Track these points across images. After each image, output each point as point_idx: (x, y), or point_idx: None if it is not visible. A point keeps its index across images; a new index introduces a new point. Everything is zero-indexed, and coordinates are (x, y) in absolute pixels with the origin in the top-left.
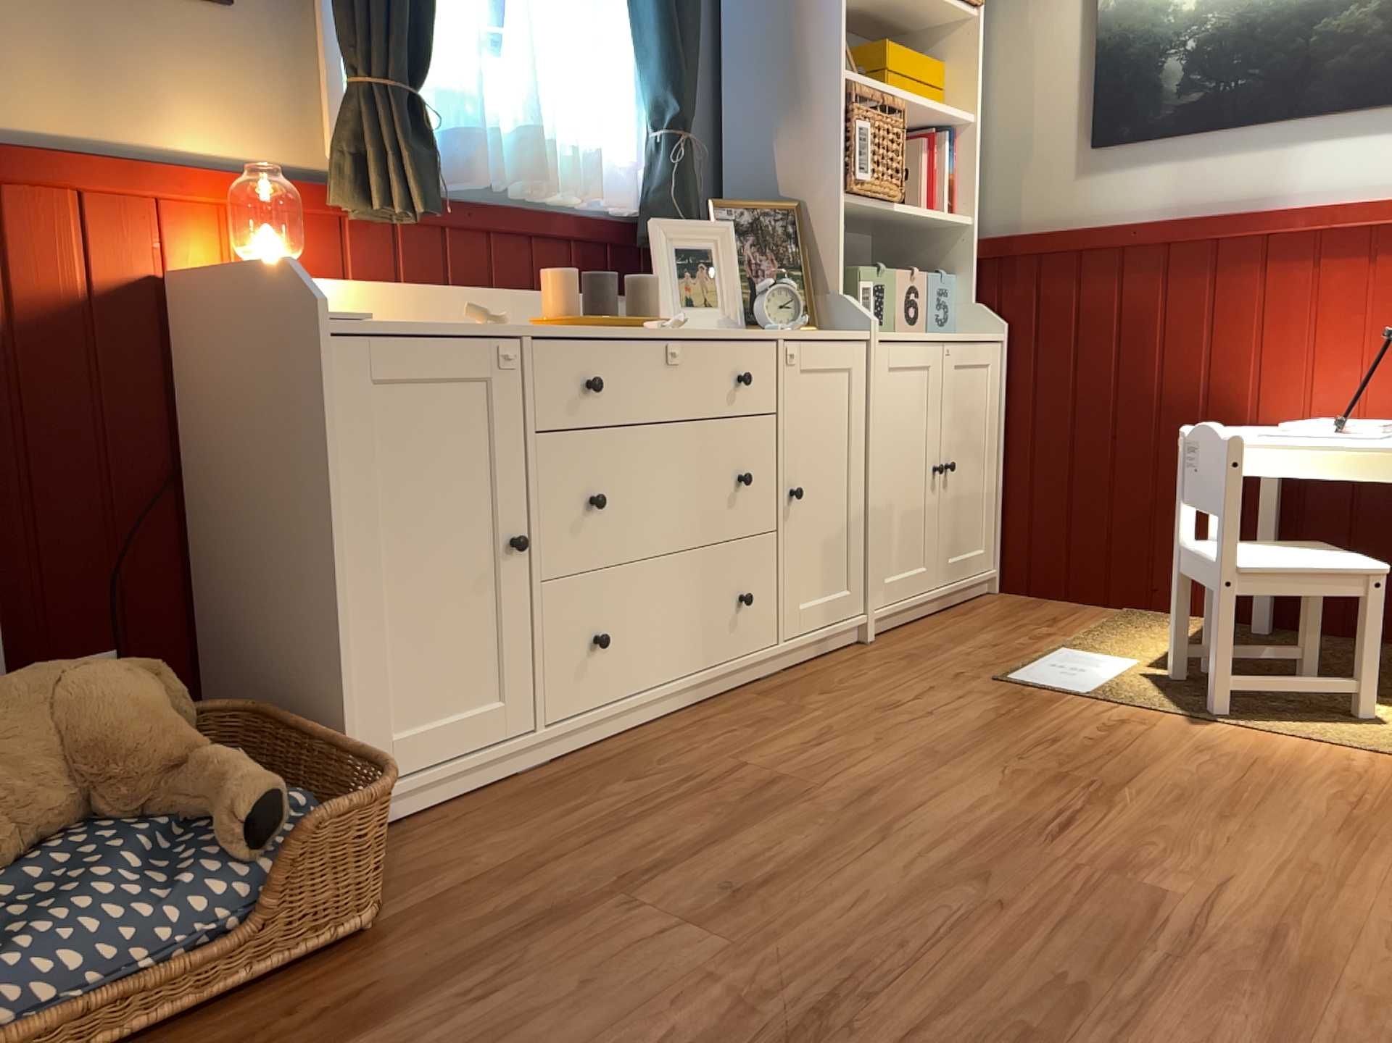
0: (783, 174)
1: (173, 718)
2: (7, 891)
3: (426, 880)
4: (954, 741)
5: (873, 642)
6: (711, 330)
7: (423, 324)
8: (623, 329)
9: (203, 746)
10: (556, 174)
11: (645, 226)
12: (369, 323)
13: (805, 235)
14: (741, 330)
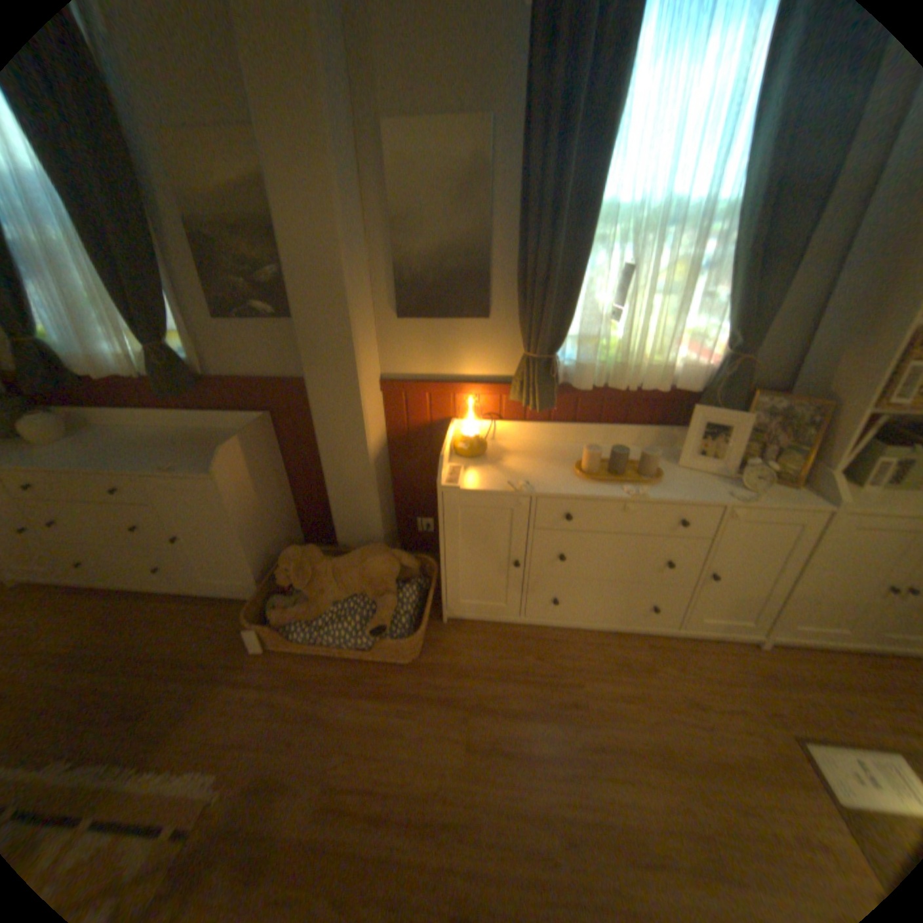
0: (839, 374)
1: (393, 577)
2: (340, 608)
3: (442, 655)
4: (695, 760)
5: (767, 651)
6: (673, 494)
7: (493, 483)
8: (613, 485)
9: (393, 591)
10: (647, 371)
11: (704, 398)
12: (468, 482)
13: (834, 421)
14: (702, 495)
